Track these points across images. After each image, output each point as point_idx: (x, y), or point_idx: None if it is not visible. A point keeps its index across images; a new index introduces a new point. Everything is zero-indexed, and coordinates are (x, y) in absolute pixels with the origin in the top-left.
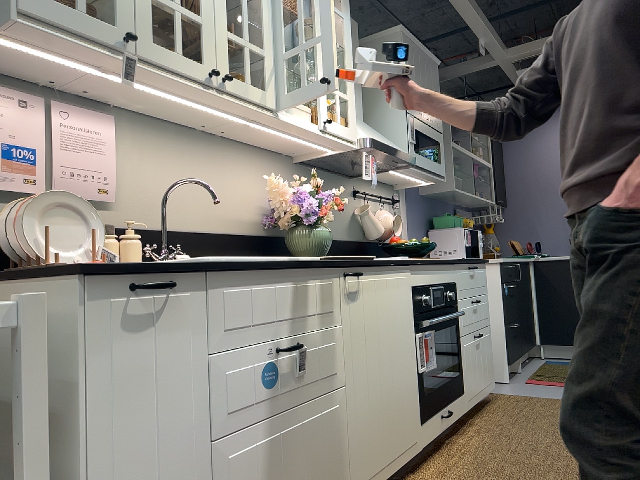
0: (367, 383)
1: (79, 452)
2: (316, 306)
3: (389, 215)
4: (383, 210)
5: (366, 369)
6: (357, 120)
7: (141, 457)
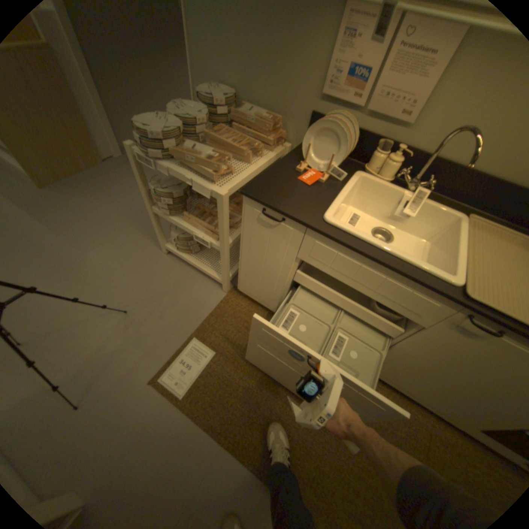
0: (425, 365)
1: (241, 244)
2: (404, 302)
3: None
4: None
5: (433, 362)
6: None
7: (259, 262)
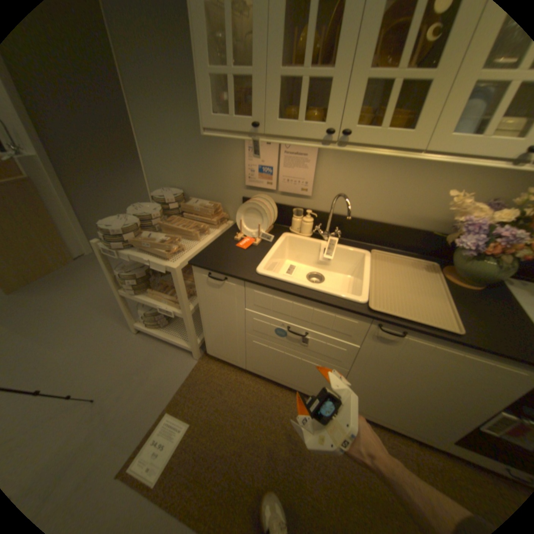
0: (377, 383)
1: (200, 307)
2: (333, 326)
3: None
4: None
5: (380, 378)
6: None
7: (218, 320)
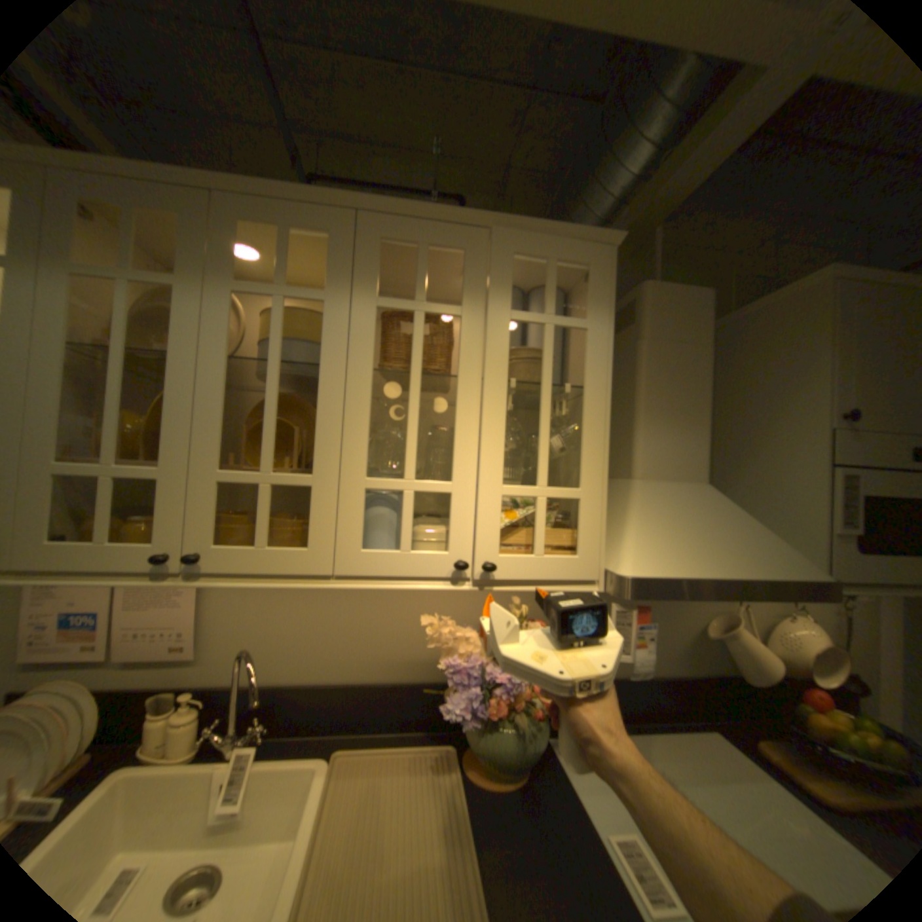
0: None
1: None
2: None
3: (808, 637)
4: (799, 617)
5: None
6: (667, 493)
7: None
